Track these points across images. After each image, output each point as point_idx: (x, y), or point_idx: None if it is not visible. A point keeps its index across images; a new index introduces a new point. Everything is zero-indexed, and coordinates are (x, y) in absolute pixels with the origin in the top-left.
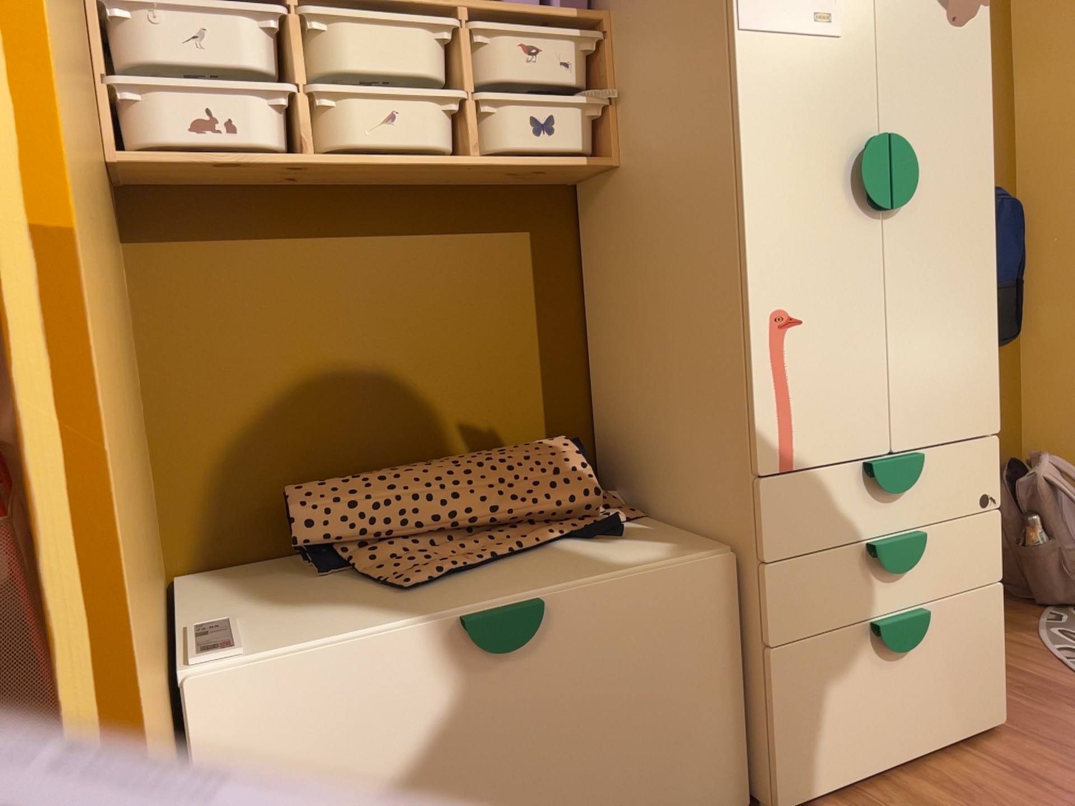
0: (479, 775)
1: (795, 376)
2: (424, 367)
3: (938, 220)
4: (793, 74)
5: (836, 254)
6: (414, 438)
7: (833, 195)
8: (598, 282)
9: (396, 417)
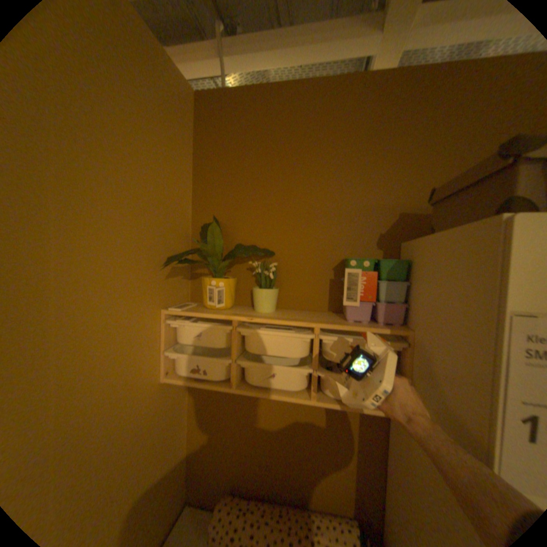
0: None
1: None
2: (294, 457)
3: None
4: None
5: None
6: (284, 487)
7: None
8: (395, 452)
9: (278, 475)
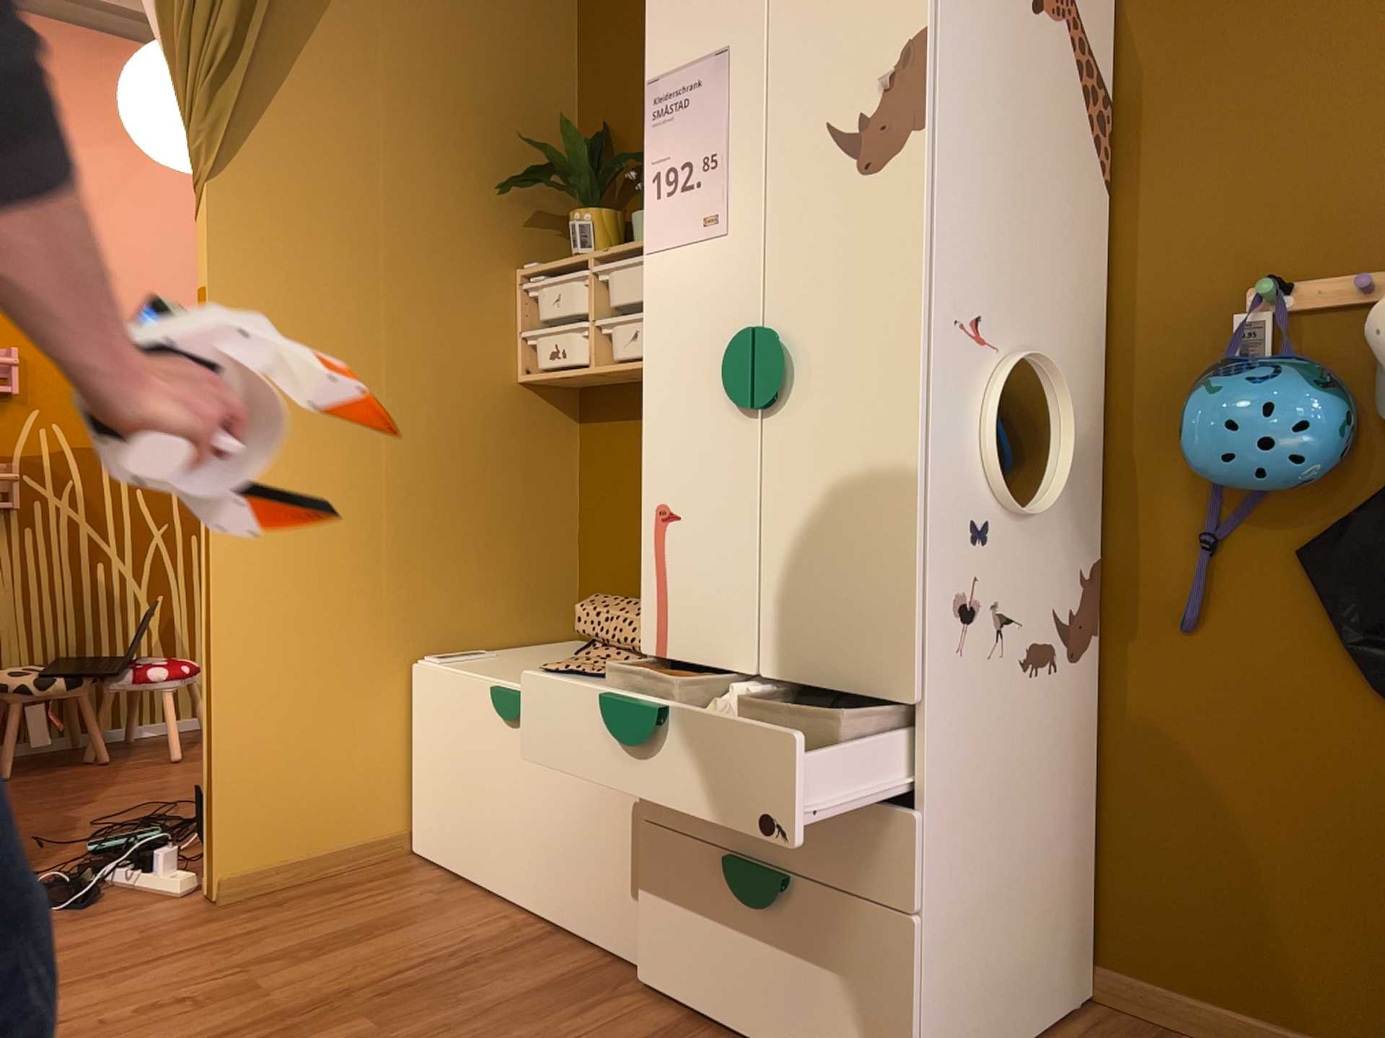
0: (498, 797)
1: (670, 568)
2: None
3: (831, 416)
4: (685, 280)
5: (712, 453)
6: None
7: (712, 393)
8: None
9: None
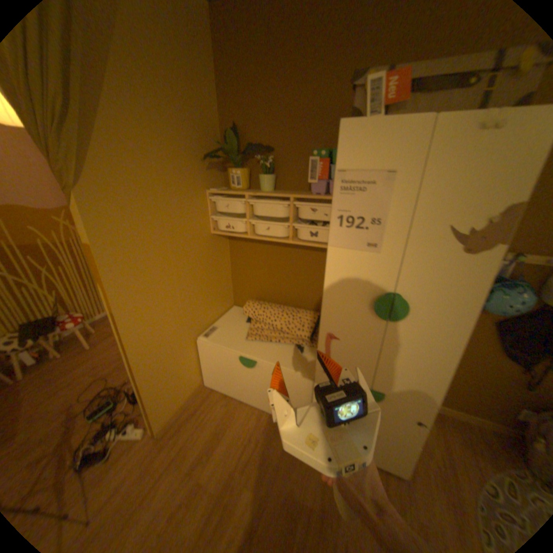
0: (243, 381)
1: (332, 351)
2: (288, 281)
3: (422, 330)
4: (352, 263)
5: (359, 325)
6: (283, 297)
7: (362, 307)
8: None
9: (280, 291)
